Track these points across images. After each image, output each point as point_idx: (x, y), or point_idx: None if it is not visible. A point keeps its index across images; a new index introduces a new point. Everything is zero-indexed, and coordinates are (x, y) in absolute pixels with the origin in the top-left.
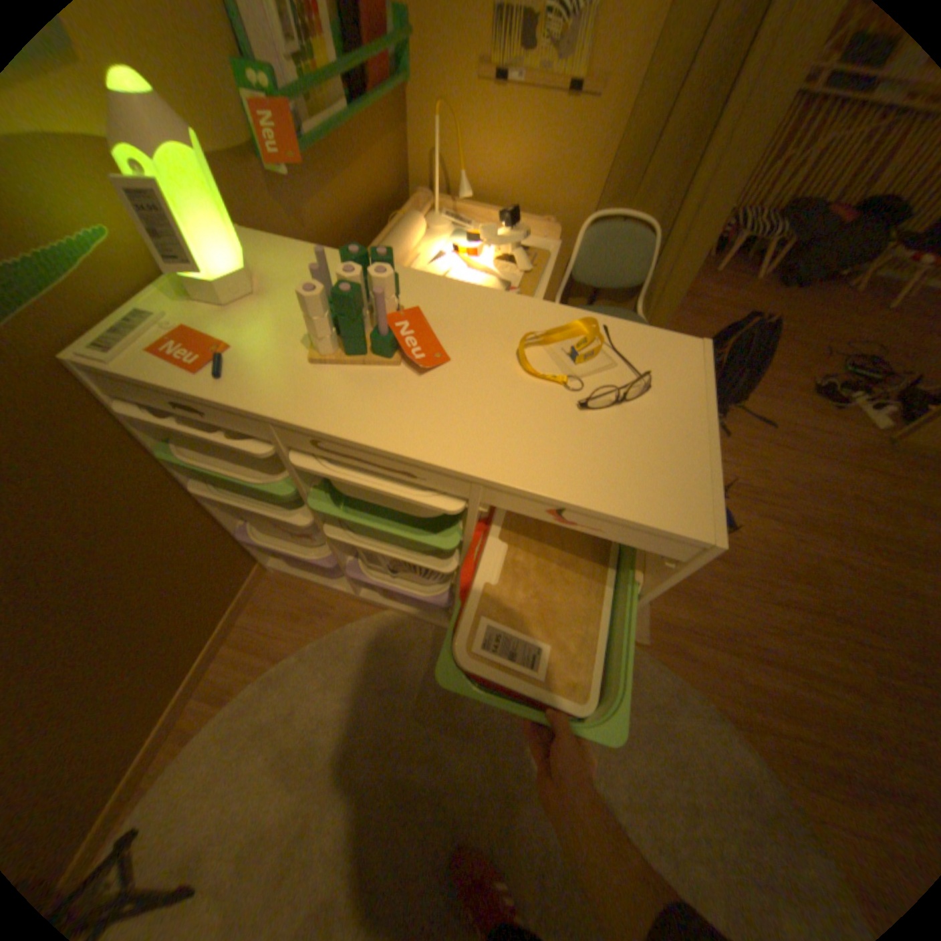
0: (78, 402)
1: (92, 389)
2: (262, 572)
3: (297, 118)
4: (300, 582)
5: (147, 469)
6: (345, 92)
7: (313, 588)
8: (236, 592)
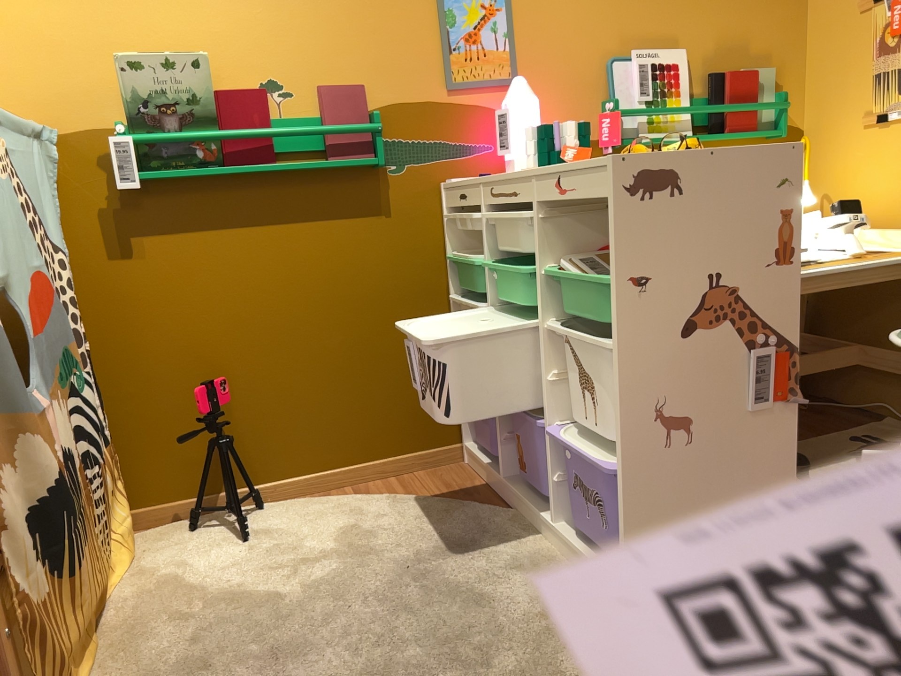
0: (434, 209)
1: (442, 204)
2: (459, 457)
3: (636, 131)
4: (476, 474)
5: (439, 271)
6: (691, 128)
7: (480, 480)
8: (431, 446)
